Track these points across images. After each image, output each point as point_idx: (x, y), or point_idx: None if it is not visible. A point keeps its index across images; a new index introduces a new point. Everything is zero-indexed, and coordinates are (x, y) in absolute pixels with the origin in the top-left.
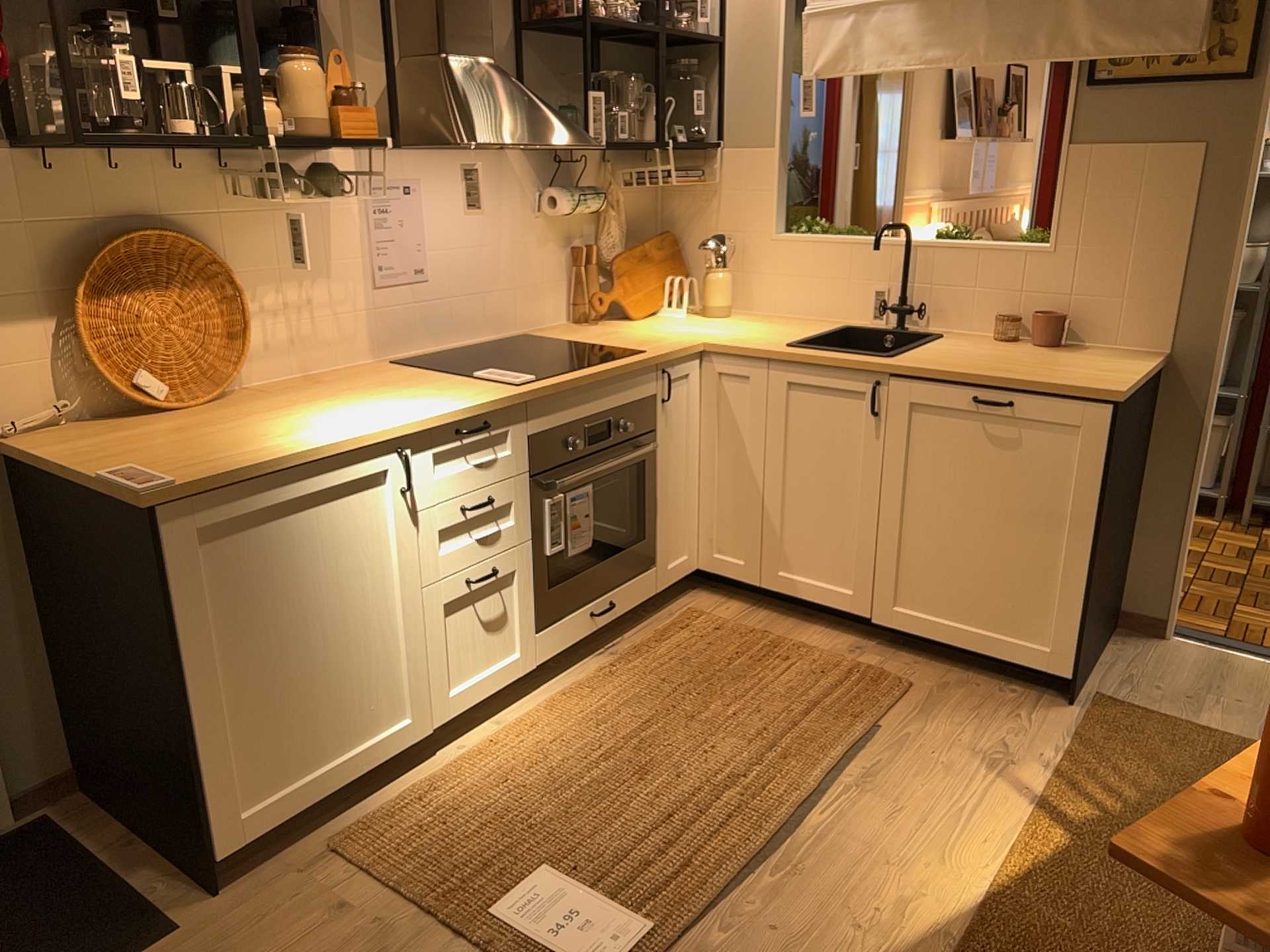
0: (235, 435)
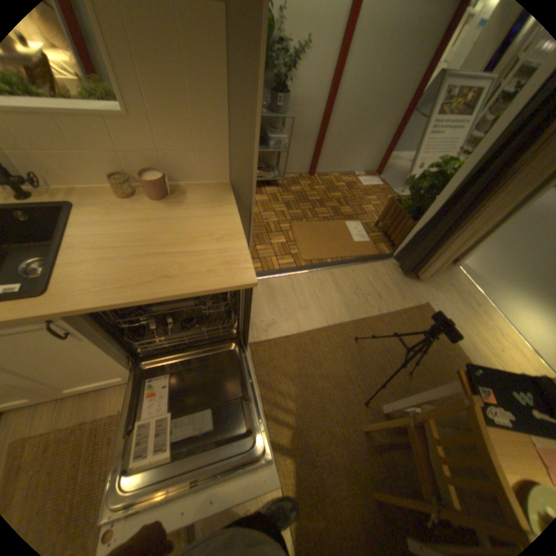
0: None
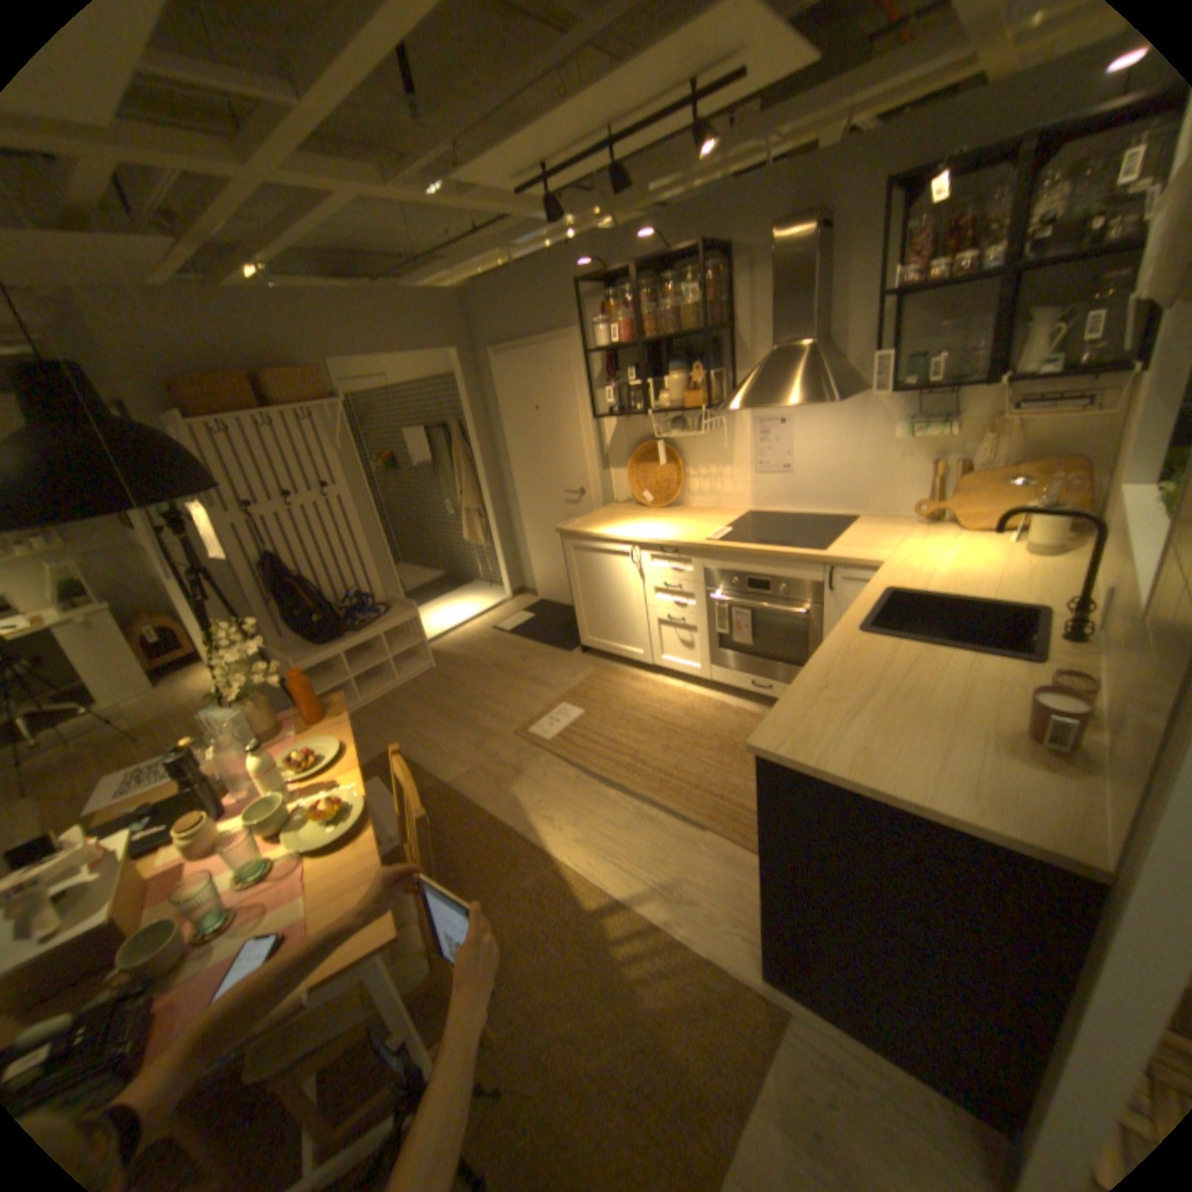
0: (616, 522)
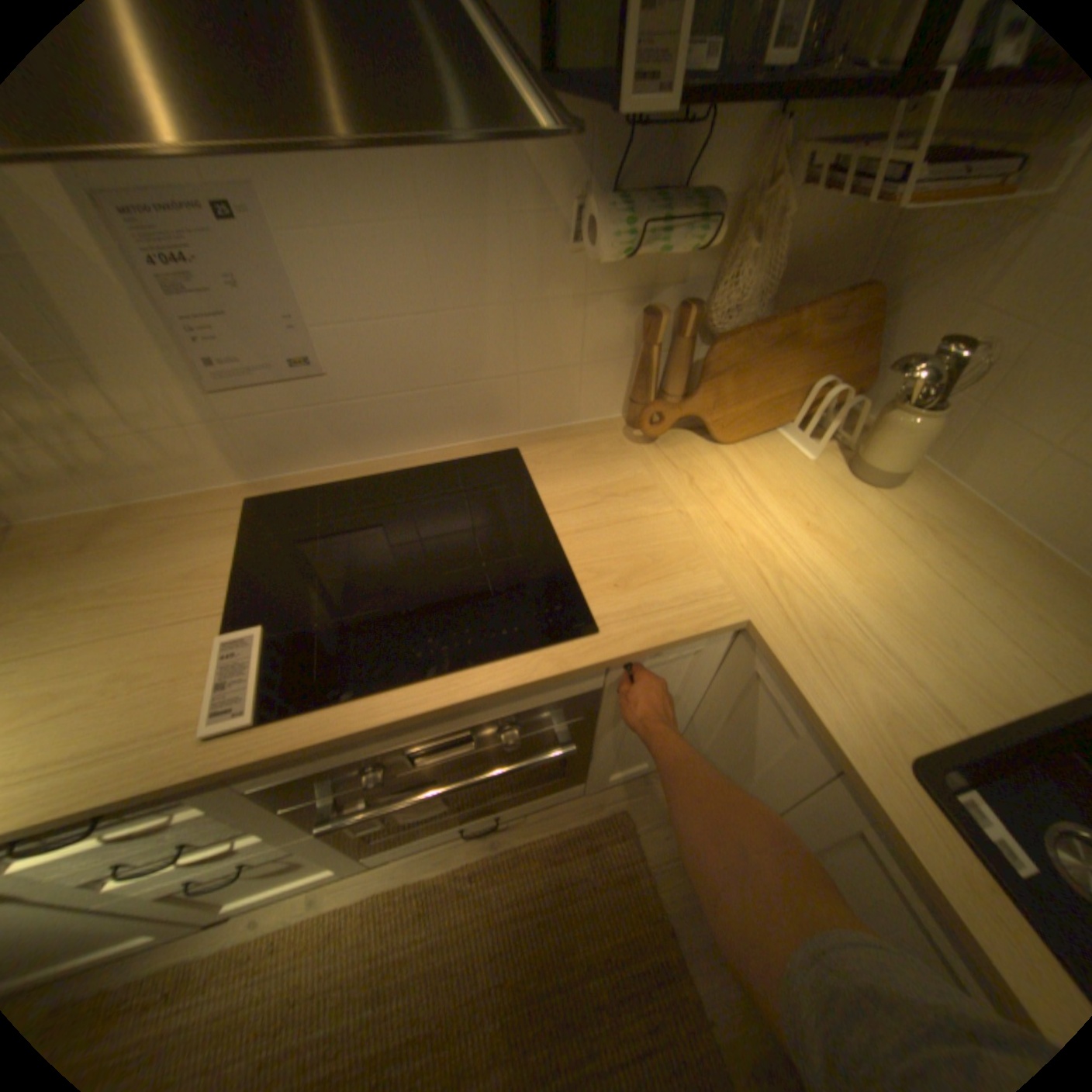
0: None
